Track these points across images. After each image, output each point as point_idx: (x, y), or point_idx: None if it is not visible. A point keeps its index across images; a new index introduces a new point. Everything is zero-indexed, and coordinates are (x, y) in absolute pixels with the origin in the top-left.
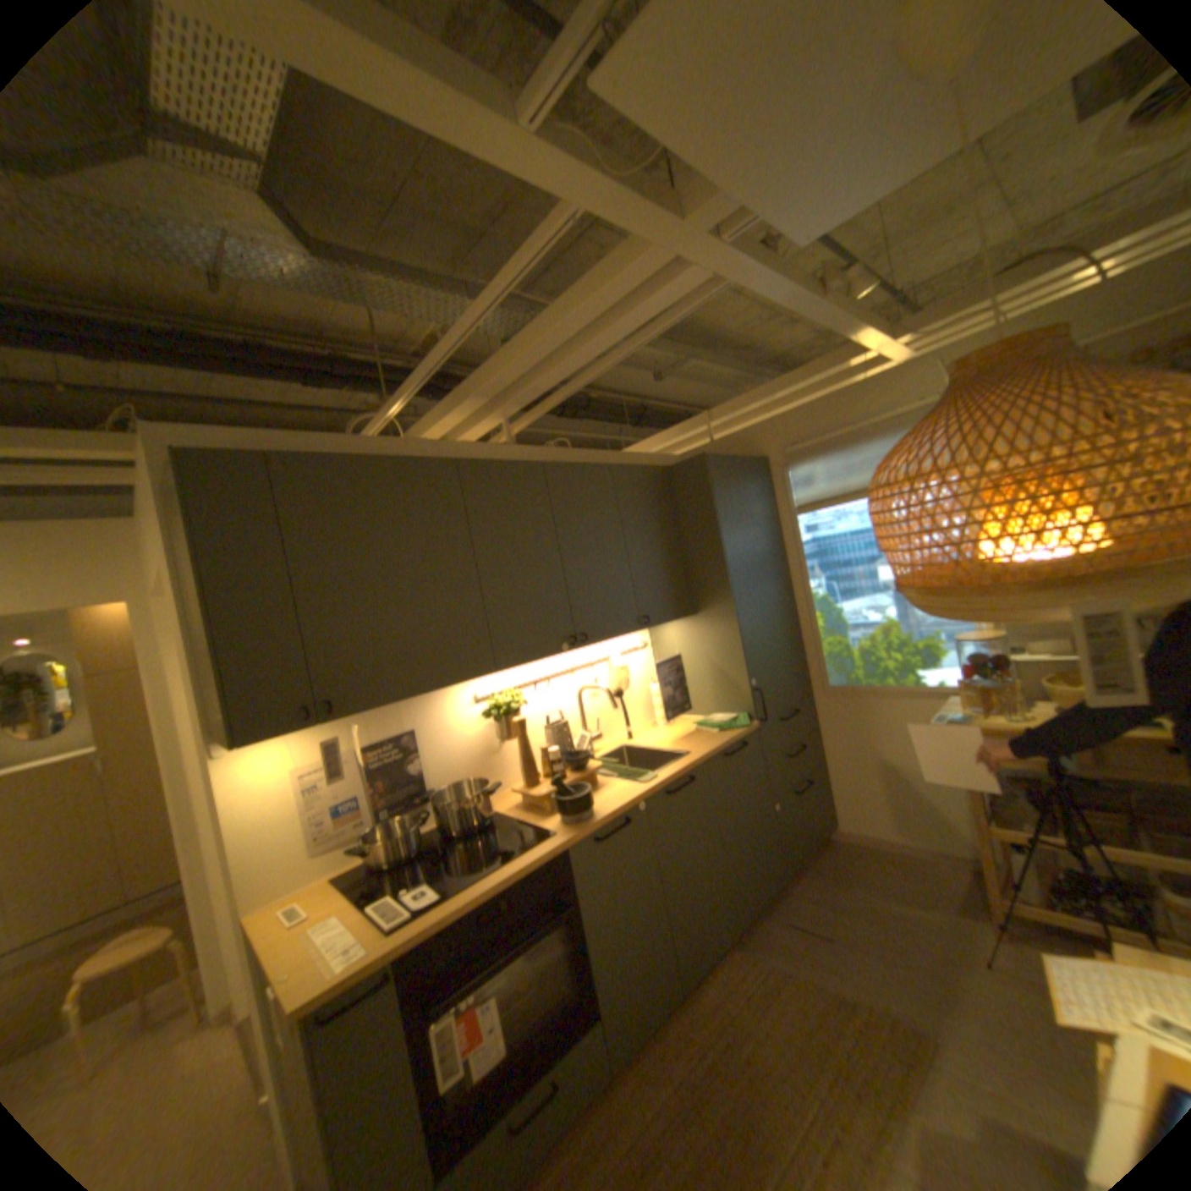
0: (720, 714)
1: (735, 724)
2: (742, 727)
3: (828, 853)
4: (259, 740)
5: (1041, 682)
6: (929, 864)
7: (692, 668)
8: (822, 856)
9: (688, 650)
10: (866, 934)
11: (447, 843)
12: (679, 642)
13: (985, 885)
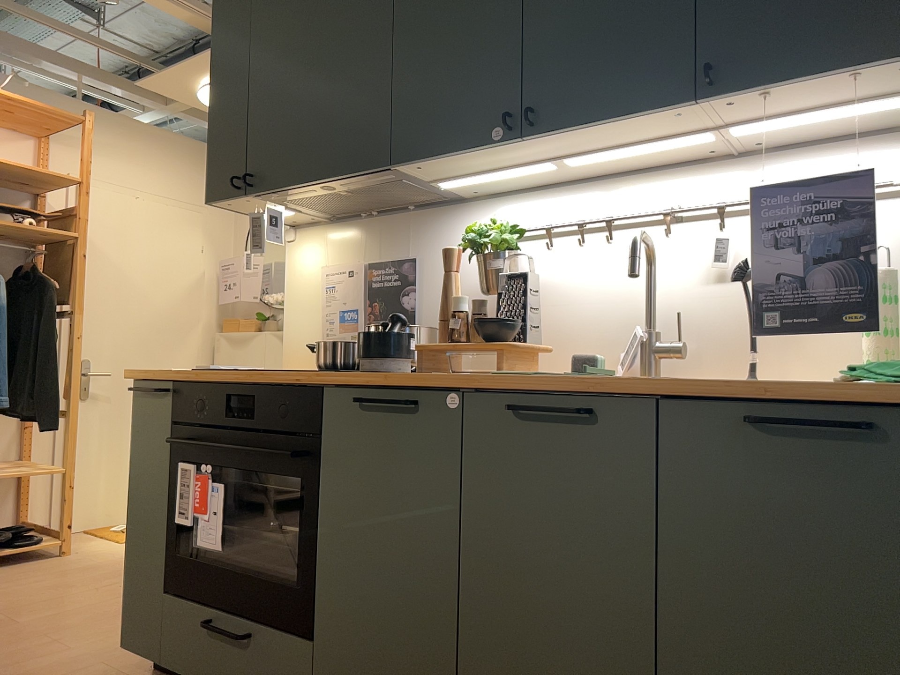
0: None
1: None
2: None
3: None
4: (220, 200)
5: None
6: None
7: None
8: None
9: None
10: None
11: None
12: None
13: None
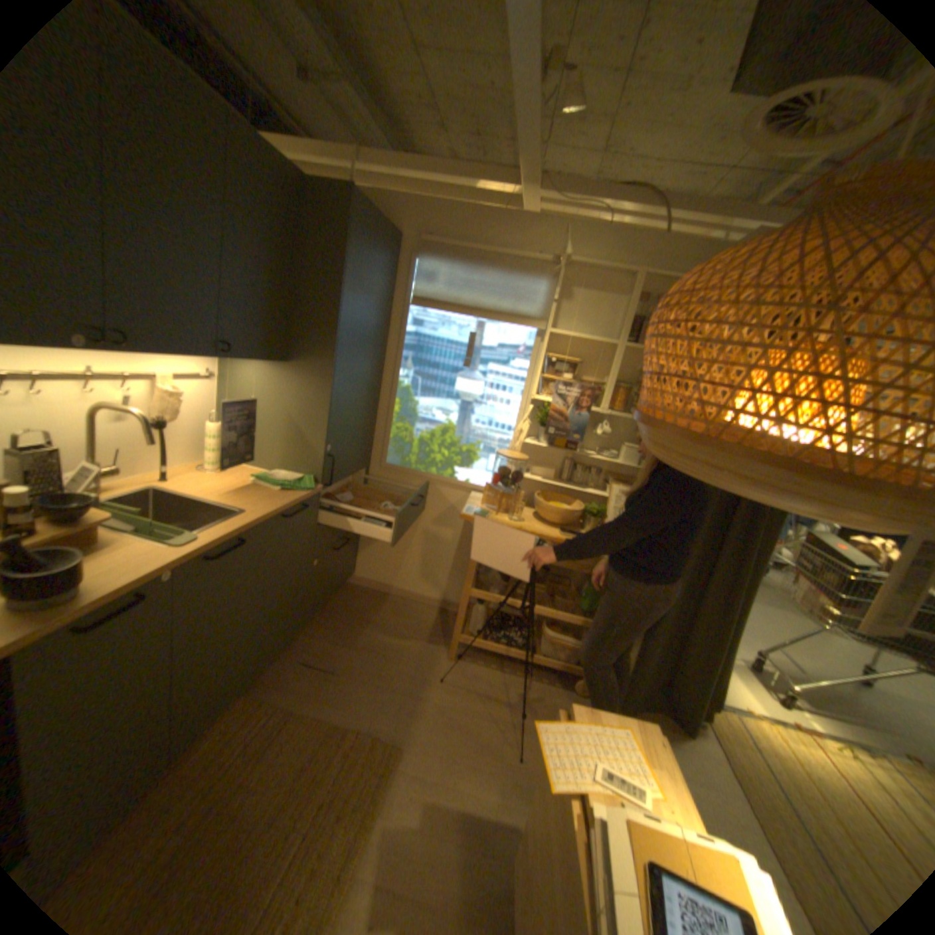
0: (285, 471)
1: (300, 484)
2: (307, 489)
3: (341, 593)
4: None
5: (526, 493)
6: (412, 603)
7: (265, 417)
8: (336, 596)
9: (267, 397)
10: (362, 663)
11: None
12: (258, 385)
13: (445, 618)
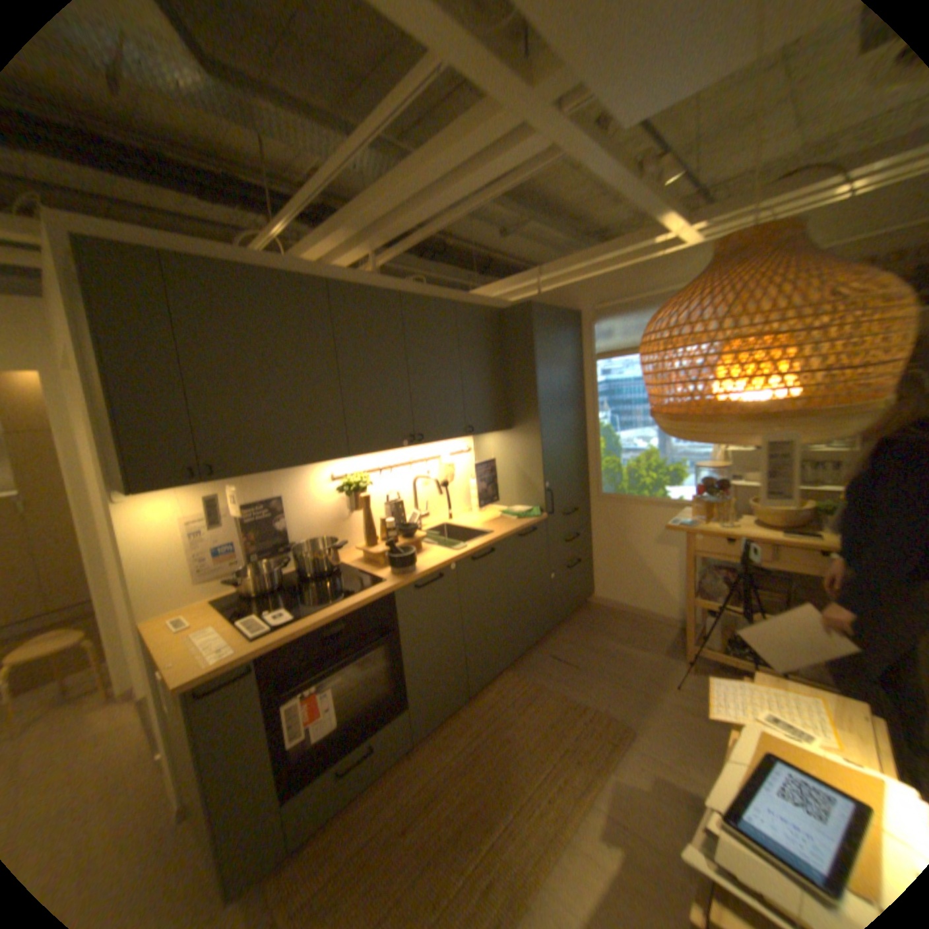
0: (519, 506)
1: (529, 514)
2: (534, 516)
3: (584, 610)
4: (152, 491)
5: (749, 501)
6: (652, 622)
7: (502, 470)
8: (580, 612)
9: (501, 457)
10: (601, 664)
11: (303, 582)
12: (495, 450)
13: (687, 637)
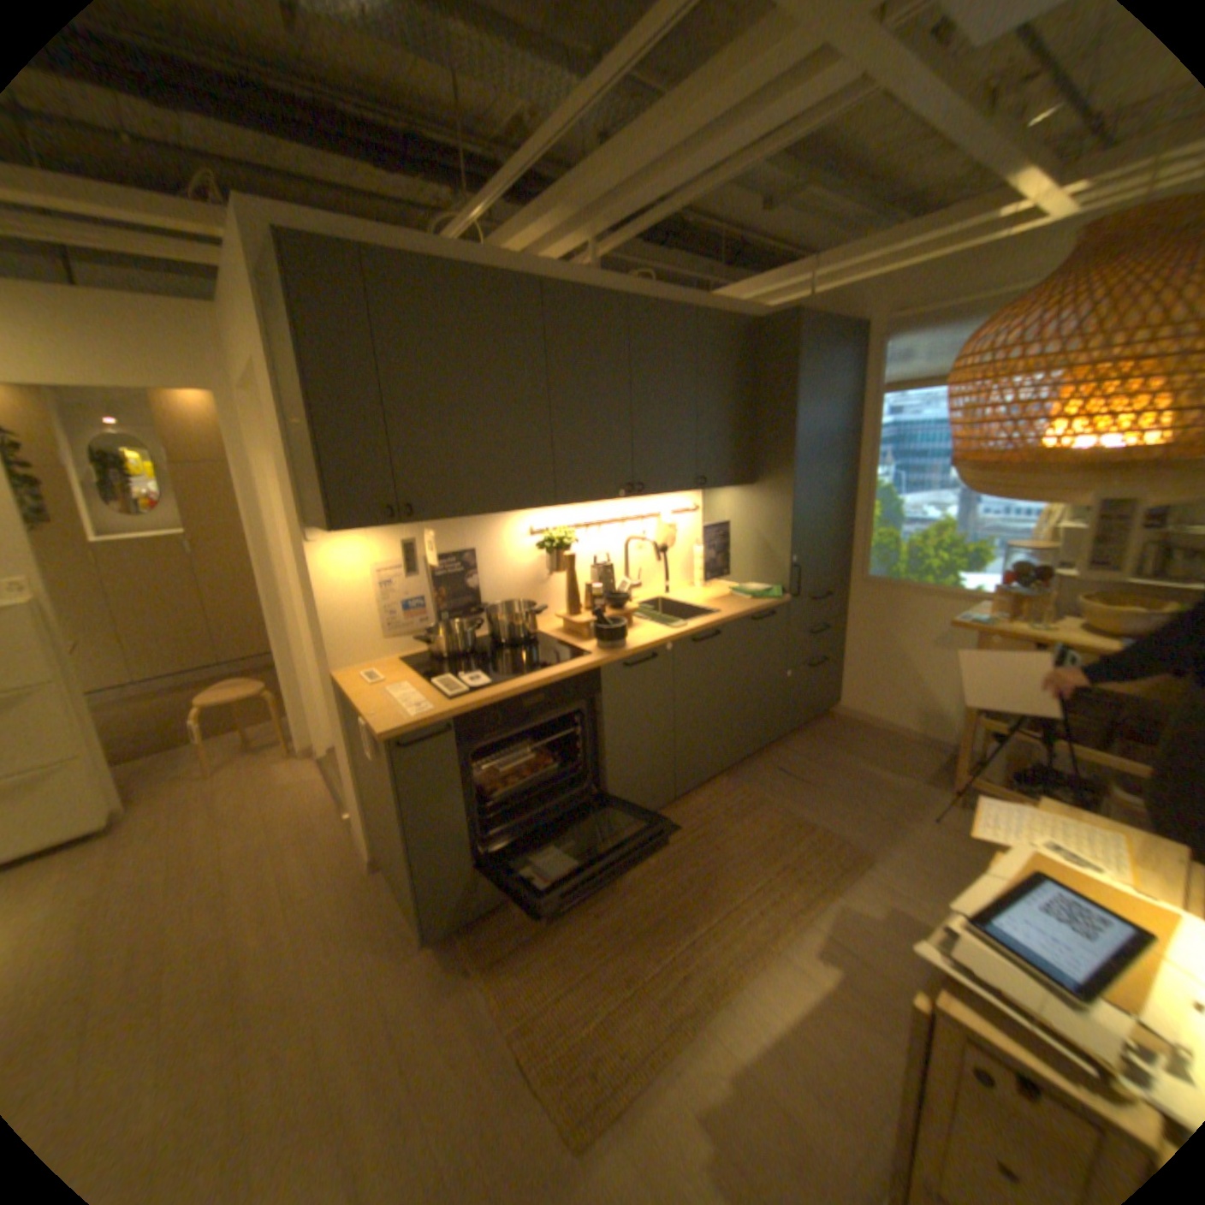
0: (756, 584)
1: (767, 594)
2: (773, 597)
3: (825, 721)
4: (352, 528)
5: (1079, 599)
6: (914, 743)
7: (737, 537)
8: (819, 723)
9: (738, 519)
10: (840, 783)
11: (497, 648)
12: (730, 510)
13: (959, 766)
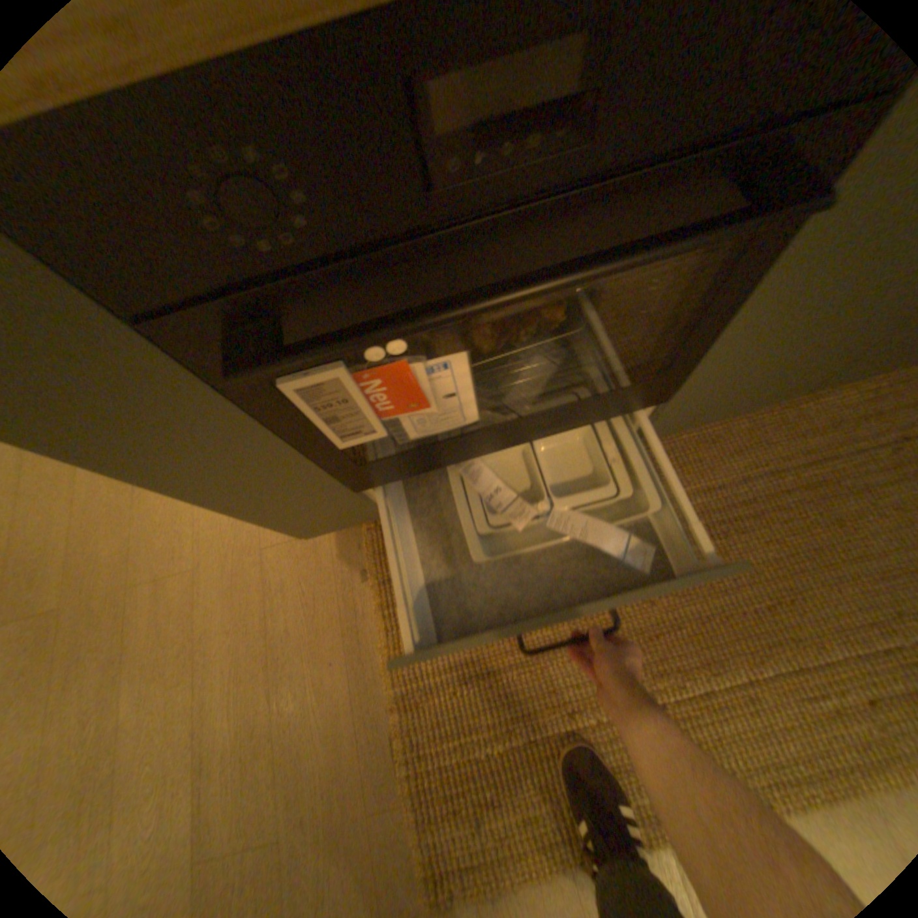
0: None
1: None
2: None
3: None
4: None
5: None
6: None
7: None
8: None
9: None
10: None
11: None
12: None
13: None
